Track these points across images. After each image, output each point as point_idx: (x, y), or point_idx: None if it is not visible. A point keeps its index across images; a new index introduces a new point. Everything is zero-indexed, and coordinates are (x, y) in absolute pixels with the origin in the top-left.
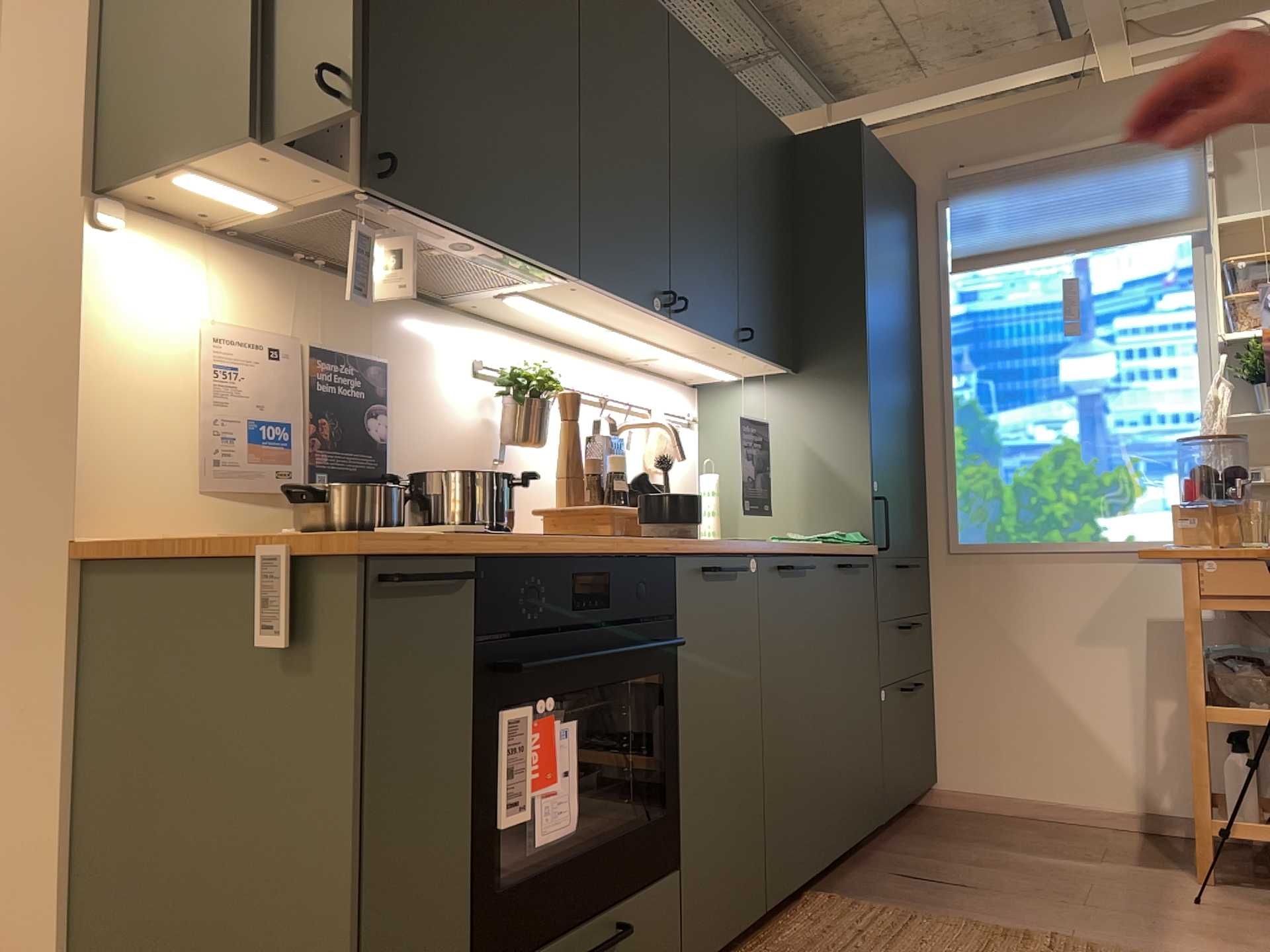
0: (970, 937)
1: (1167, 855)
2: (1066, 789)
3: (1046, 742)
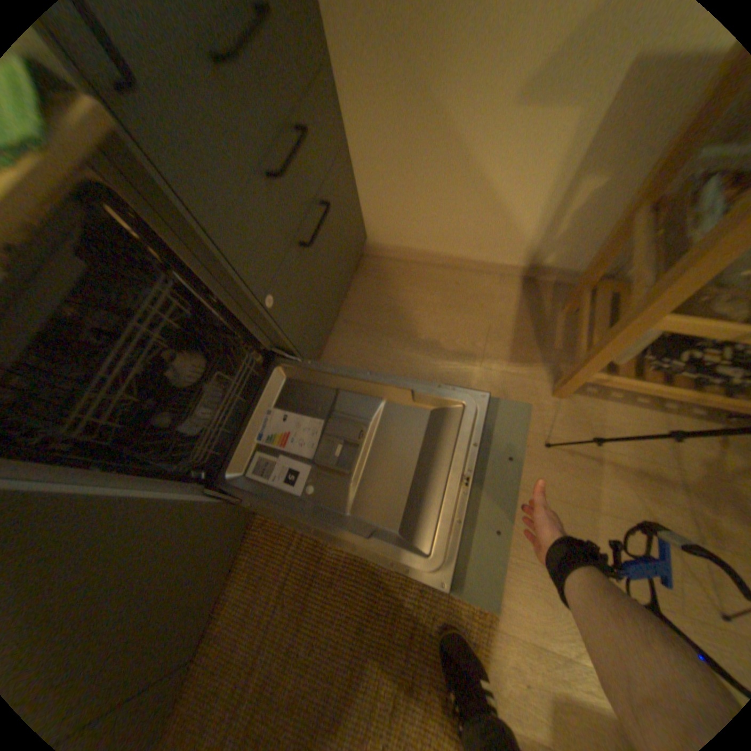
0: (361, 582)
1: (533, 332)
2: (467, 249)
3: (456, 215)
